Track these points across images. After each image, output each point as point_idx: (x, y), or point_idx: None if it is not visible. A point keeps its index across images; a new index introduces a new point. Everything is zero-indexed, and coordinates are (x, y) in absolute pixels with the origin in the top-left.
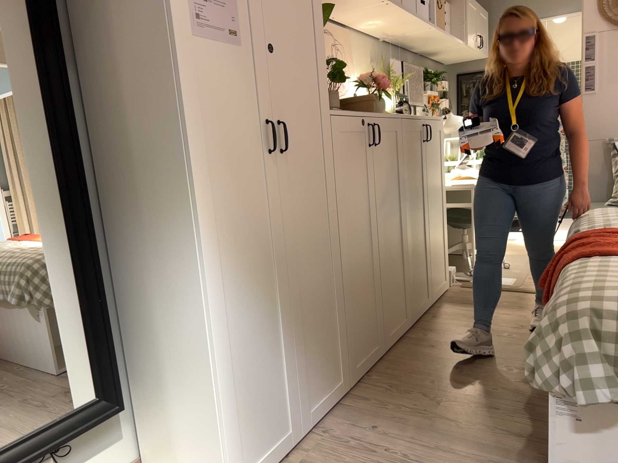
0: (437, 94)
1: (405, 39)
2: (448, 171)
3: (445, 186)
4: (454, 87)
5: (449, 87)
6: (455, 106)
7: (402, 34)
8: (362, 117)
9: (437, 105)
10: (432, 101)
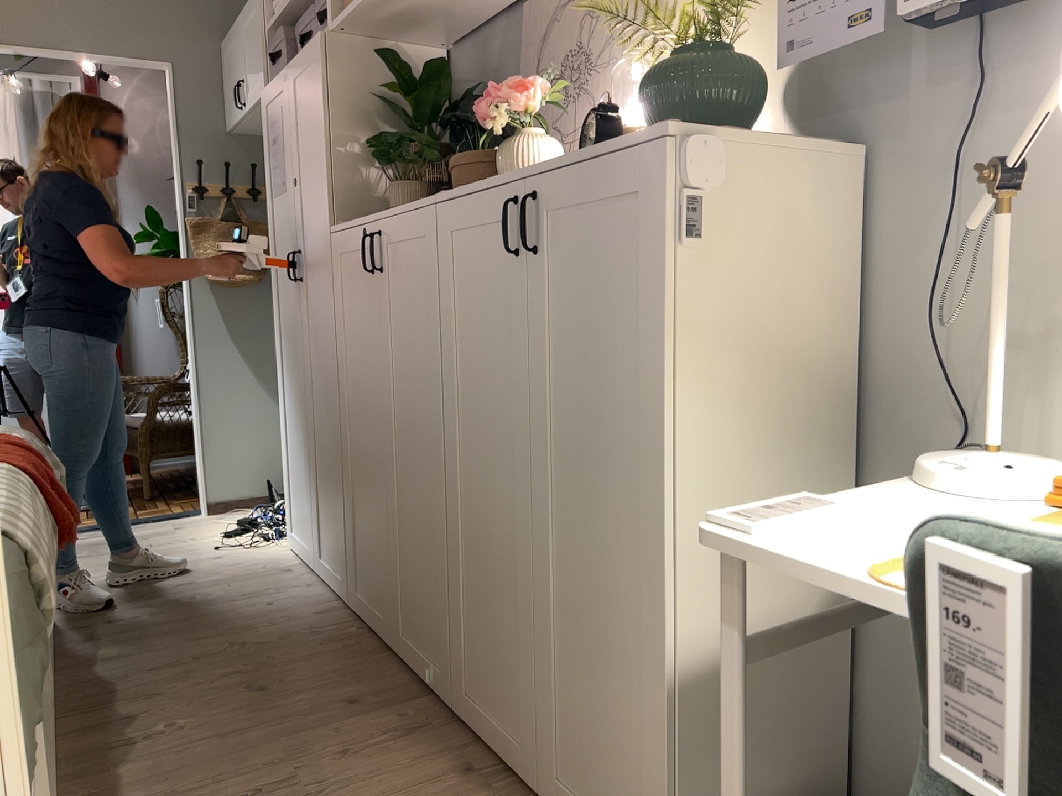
0: None
1: None
2: None
3: (668, 465)
4: None
5: None
6: None
7: None
8: (362, 227)
9: None
10: None
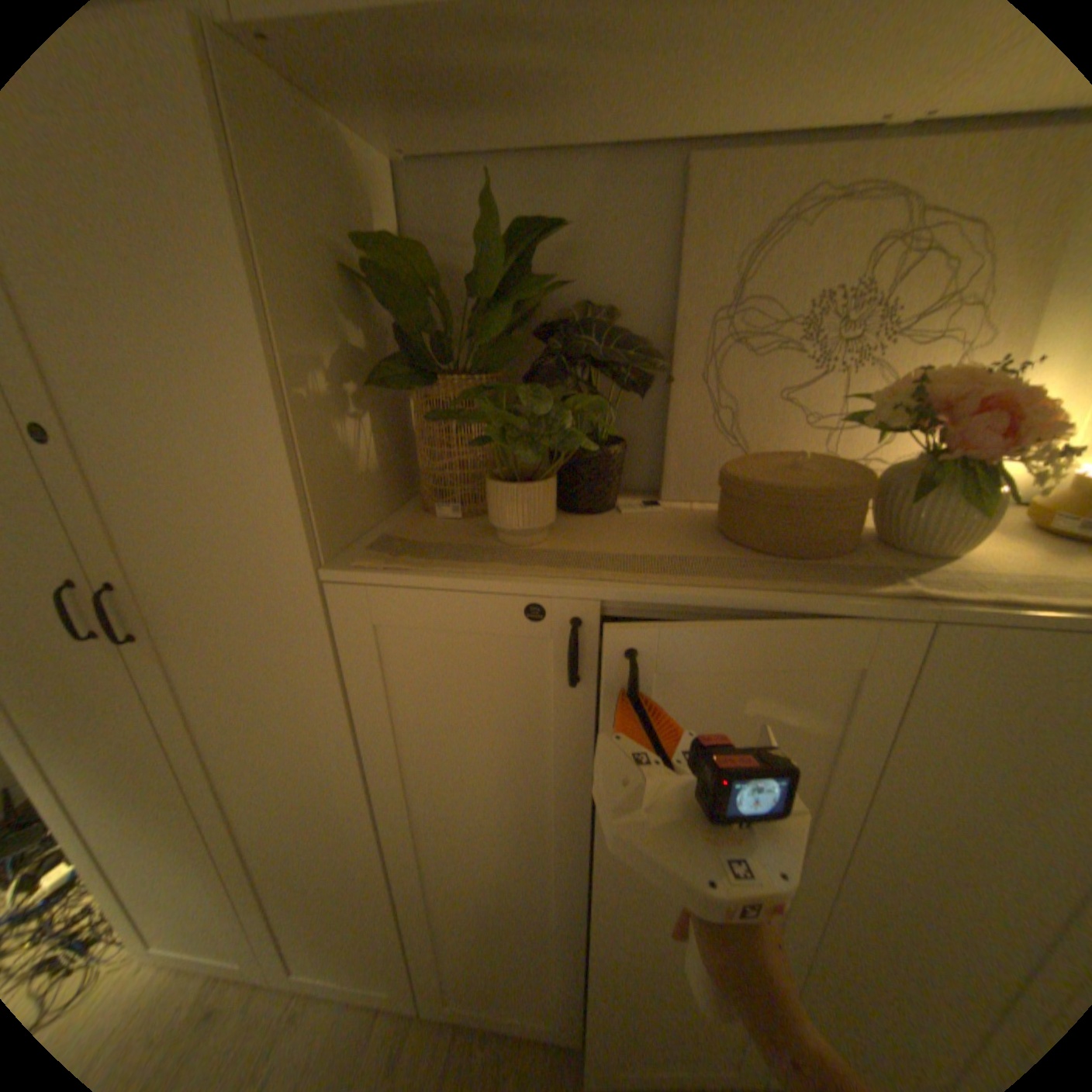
0: None
1: None
2: None
3: None
4: None
5: None
6: None
7: None
8: (530, 599)
9: None
10: None
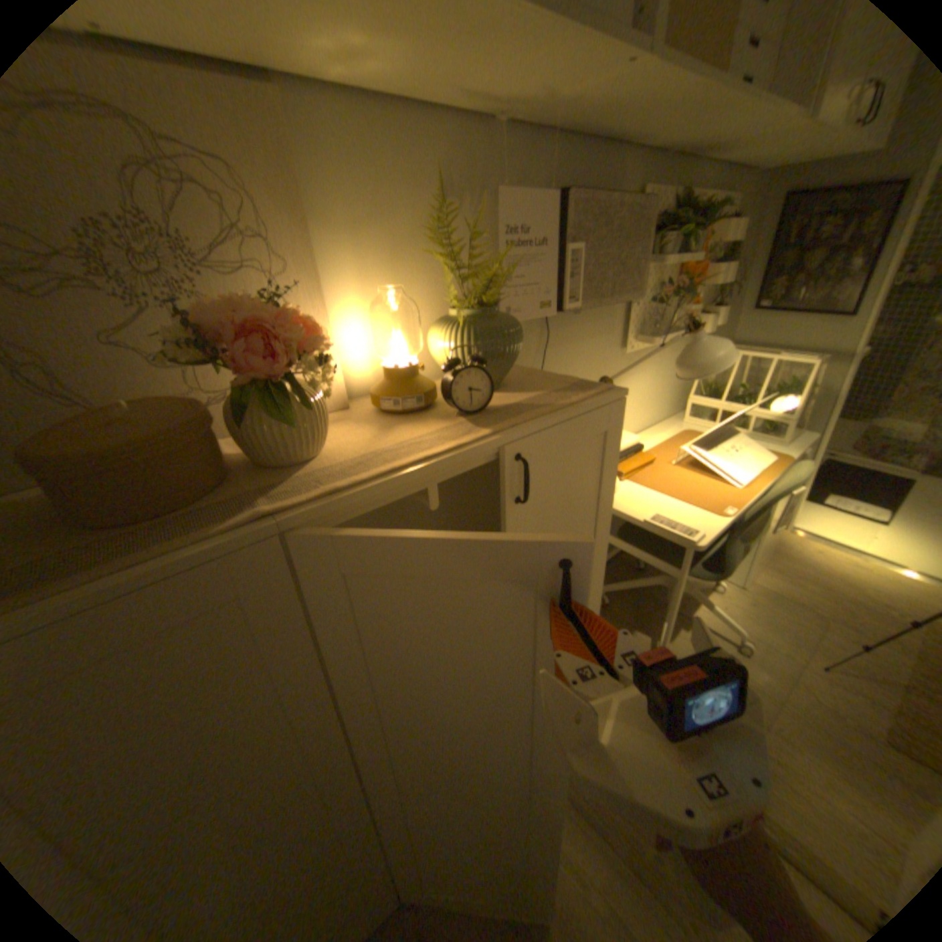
0: (715, 248)
1: (579, 106)
2: (695, 416)
3: (606, 551)
4: (774, 221)
5: (761, 222)
6: (763, 266)
7: (548, 89)
8: None
9: (704, 276)
10: (683, 277)
